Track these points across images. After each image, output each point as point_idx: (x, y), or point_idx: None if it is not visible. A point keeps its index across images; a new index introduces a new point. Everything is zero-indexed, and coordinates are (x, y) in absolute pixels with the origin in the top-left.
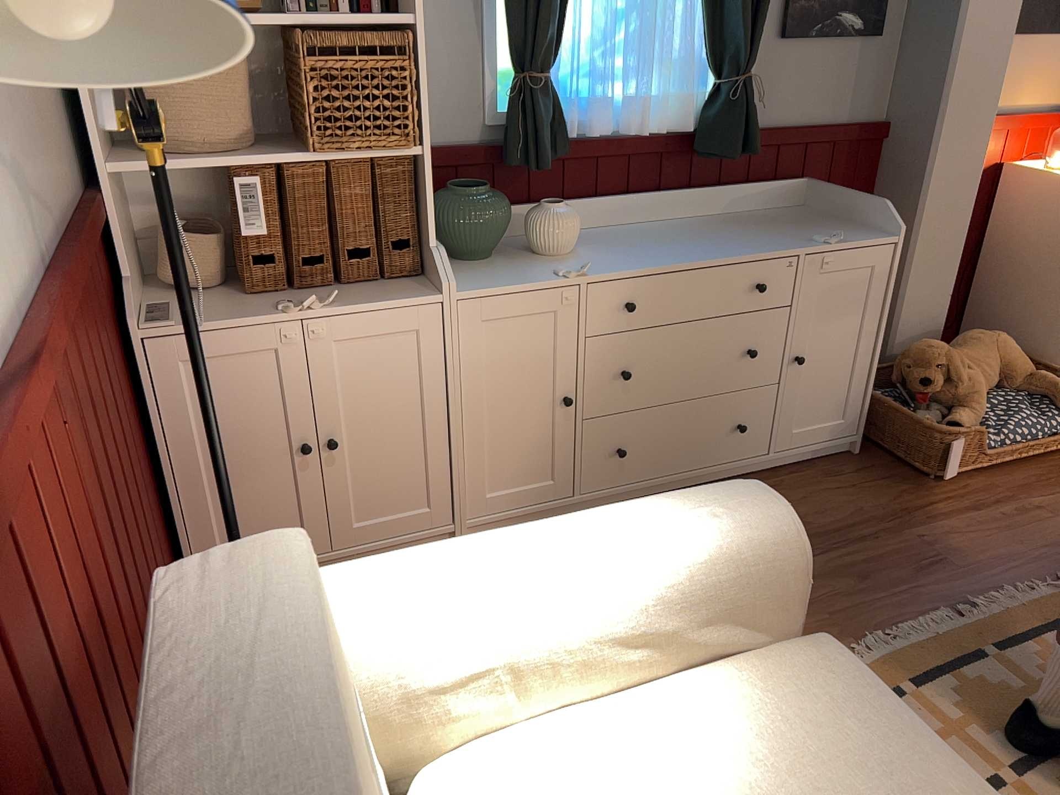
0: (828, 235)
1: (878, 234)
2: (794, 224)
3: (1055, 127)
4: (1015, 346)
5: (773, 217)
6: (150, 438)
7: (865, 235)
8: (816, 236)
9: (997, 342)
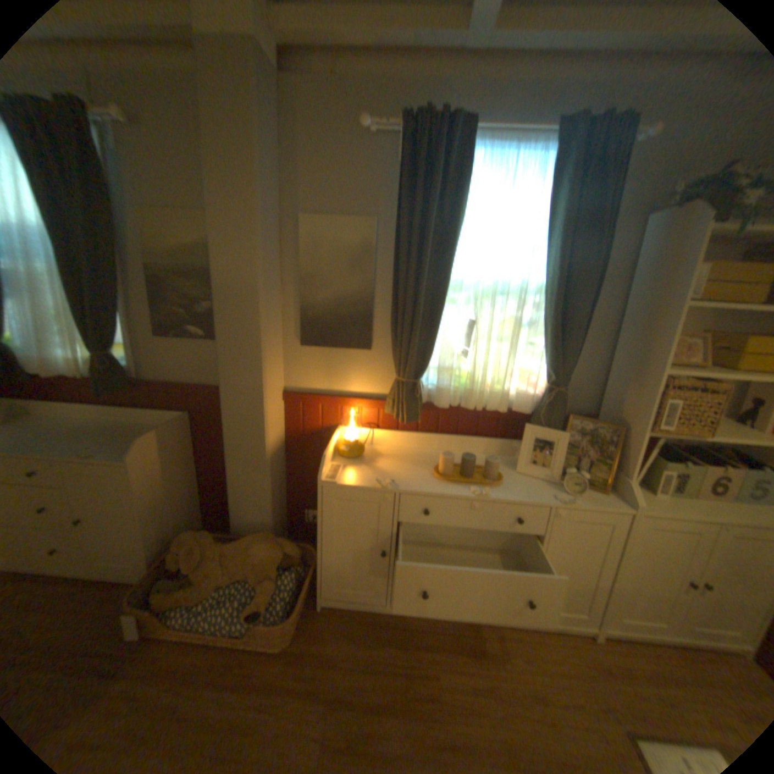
0: (103, 452)
1: (125, 458)
2: (126, 439)
3: (367, 409)
4: (260, 556)
5: (140, 431)
6: None
7: (115, 458)
8: (86, 451)
9: (251, 548)
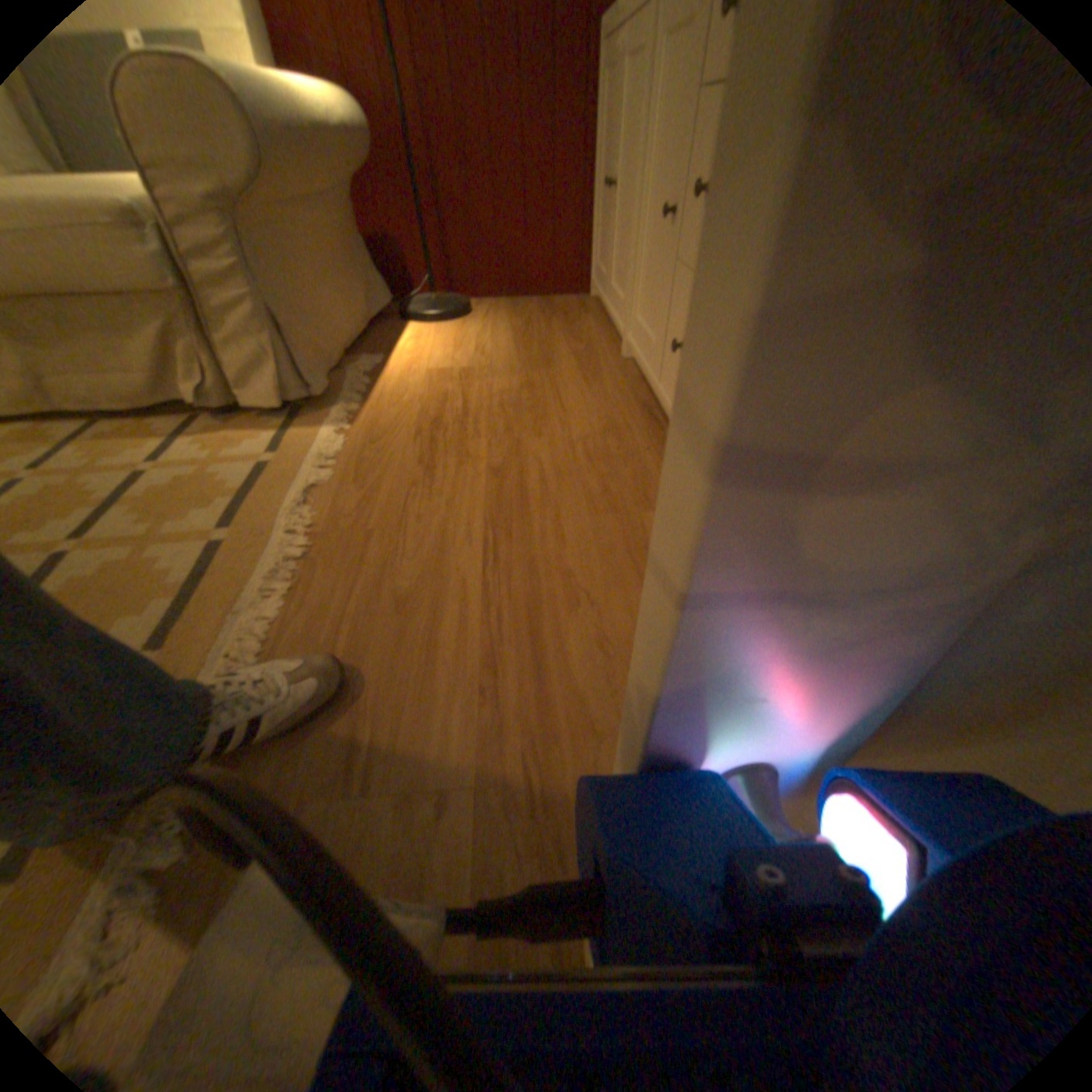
0: None
1: None
2: None
3: None
4: None
5: None
6: (596, 139)
7: None
8: None
9: None
